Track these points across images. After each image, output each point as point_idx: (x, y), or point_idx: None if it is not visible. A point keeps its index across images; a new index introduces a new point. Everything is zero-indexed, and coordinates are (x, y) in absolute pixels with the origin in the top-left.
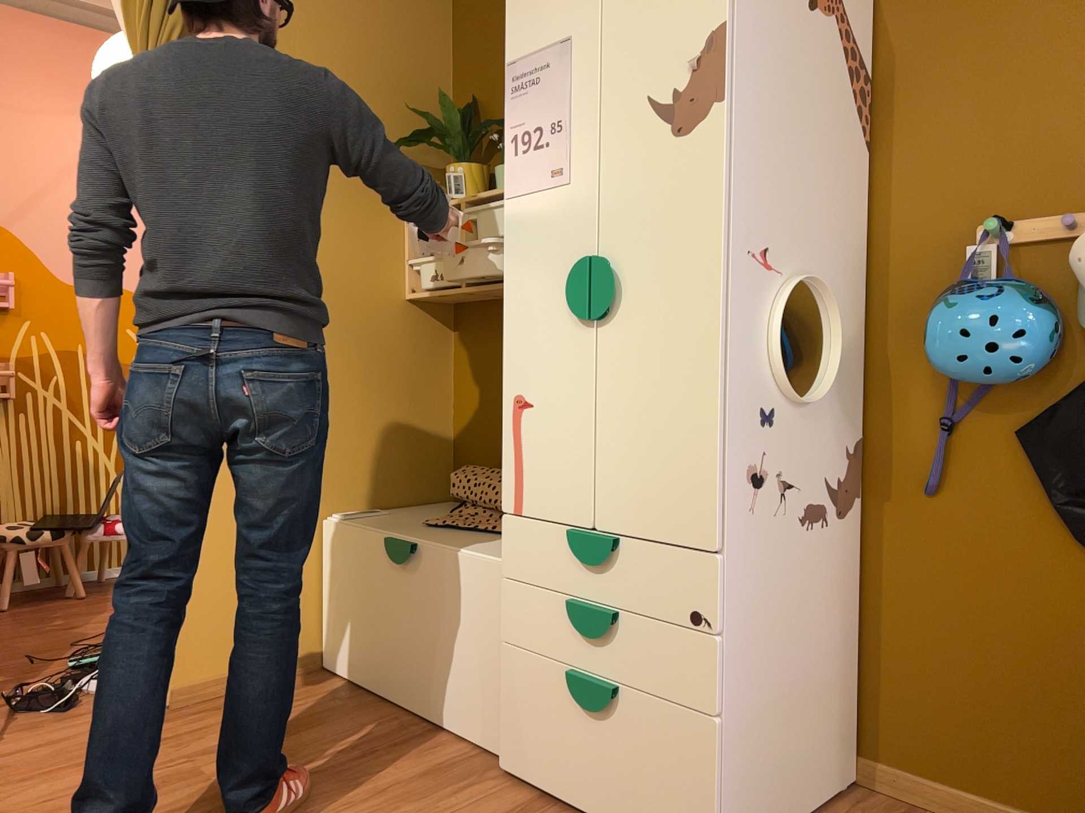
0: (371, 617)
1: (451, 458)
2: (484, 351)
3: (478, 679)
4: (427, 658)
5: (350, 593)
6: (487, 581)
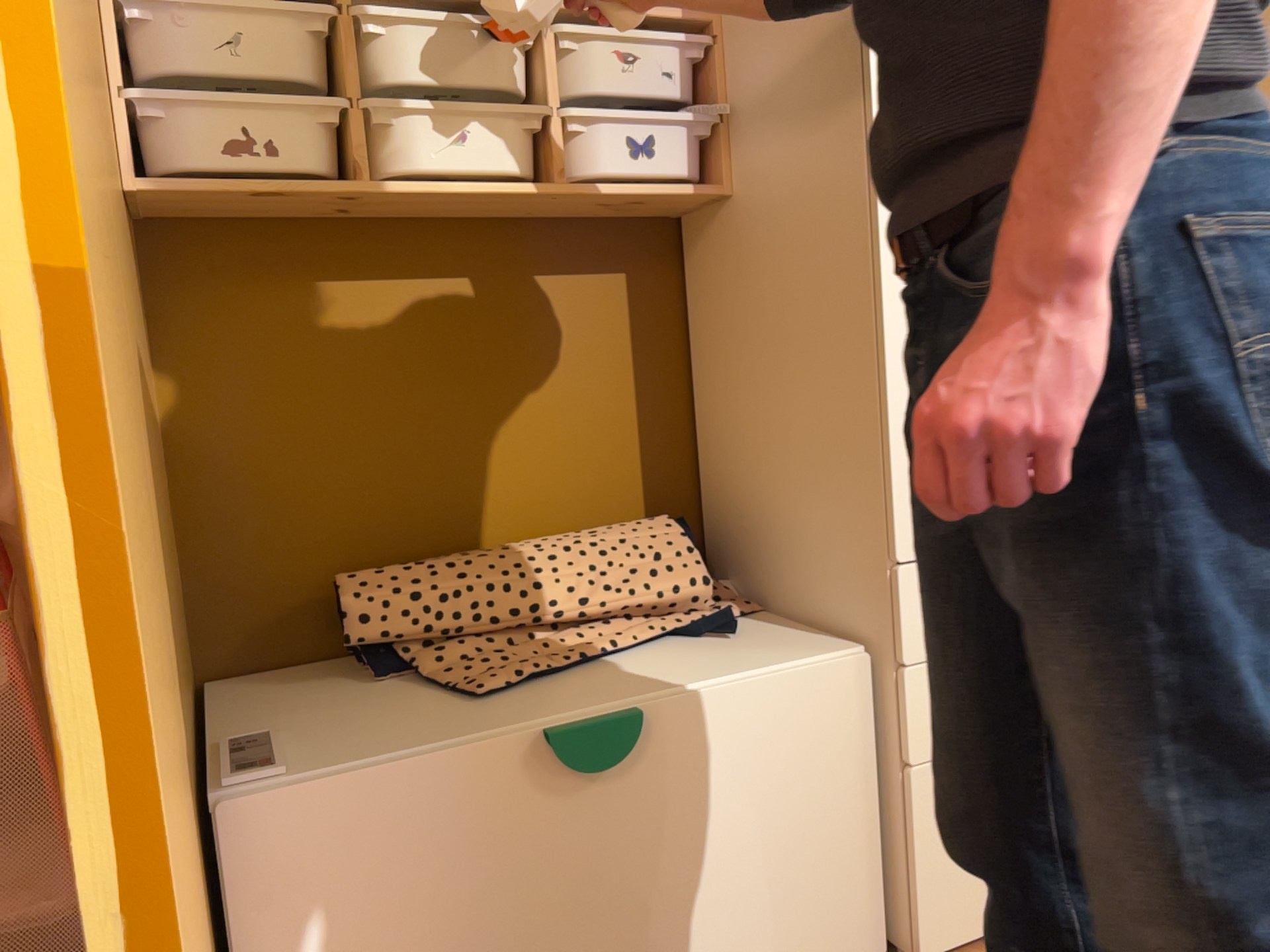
0: (488, 943)
1: (183, 584)
2: (275, 332)
3: (820, 868)
4: (690, 913)
5: (393, 933)
6: (828, 697)
